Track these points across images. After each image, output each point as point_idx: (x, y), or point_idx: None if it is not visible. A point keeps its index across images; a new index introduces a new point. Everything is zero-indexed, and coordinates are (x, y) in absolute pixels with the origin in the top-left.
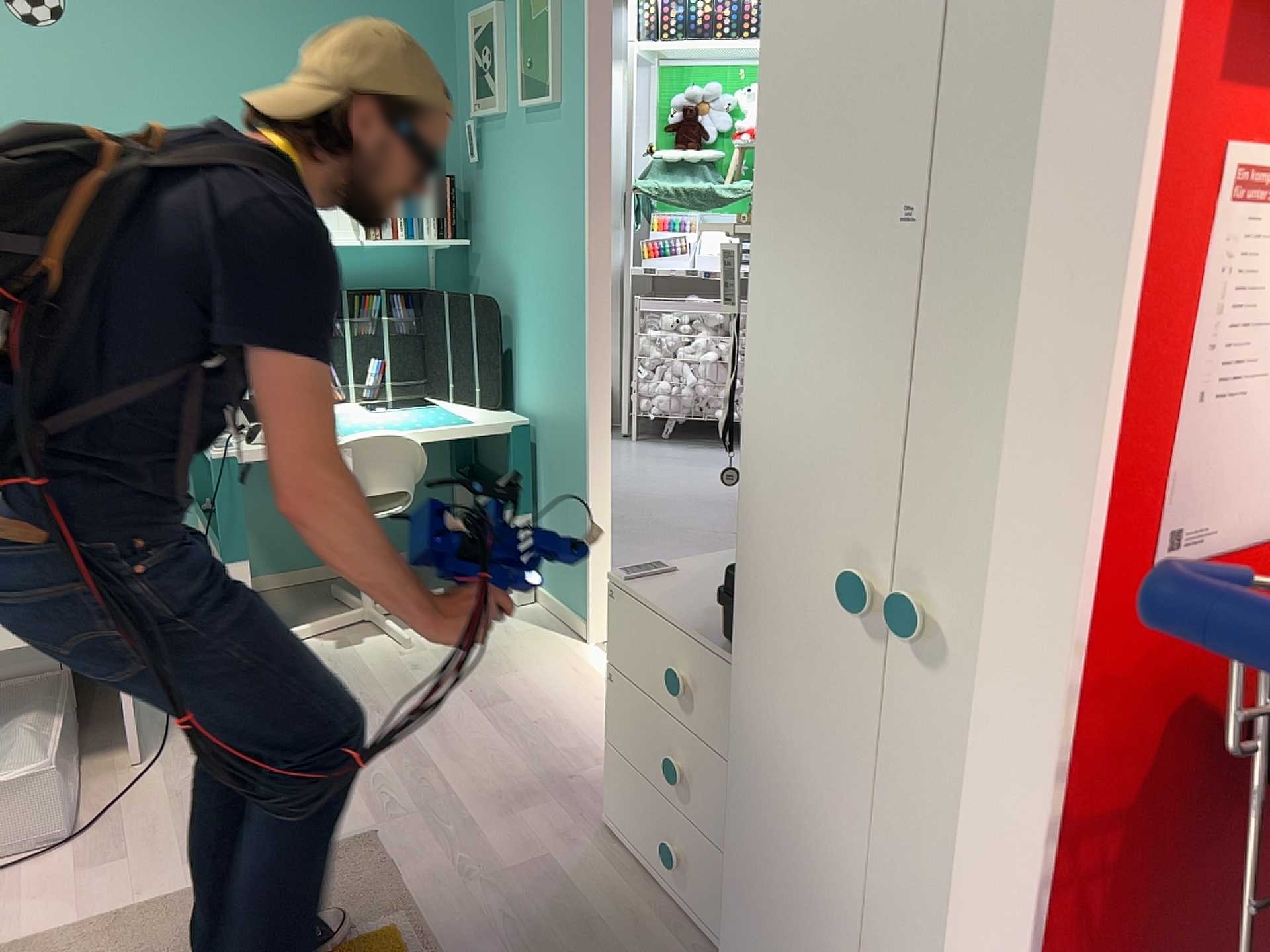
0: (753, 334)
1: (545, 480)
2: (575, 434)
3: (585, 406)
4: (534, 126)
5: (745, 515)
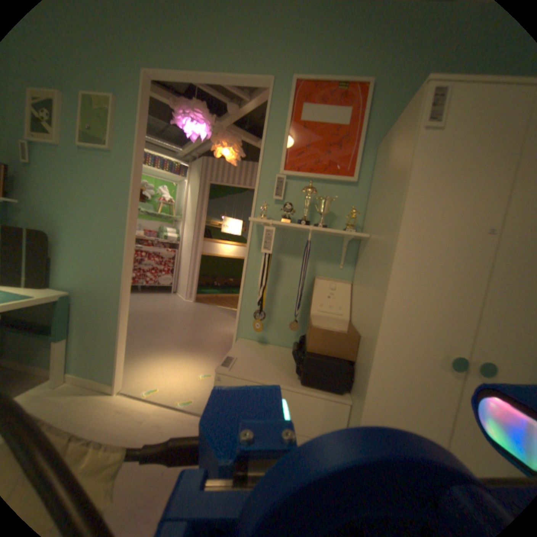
0: (396, 271)
1: (79, 323)
2: (110, 301)
3: (119, 288)
4: (86, 158)
5: (381, 342)
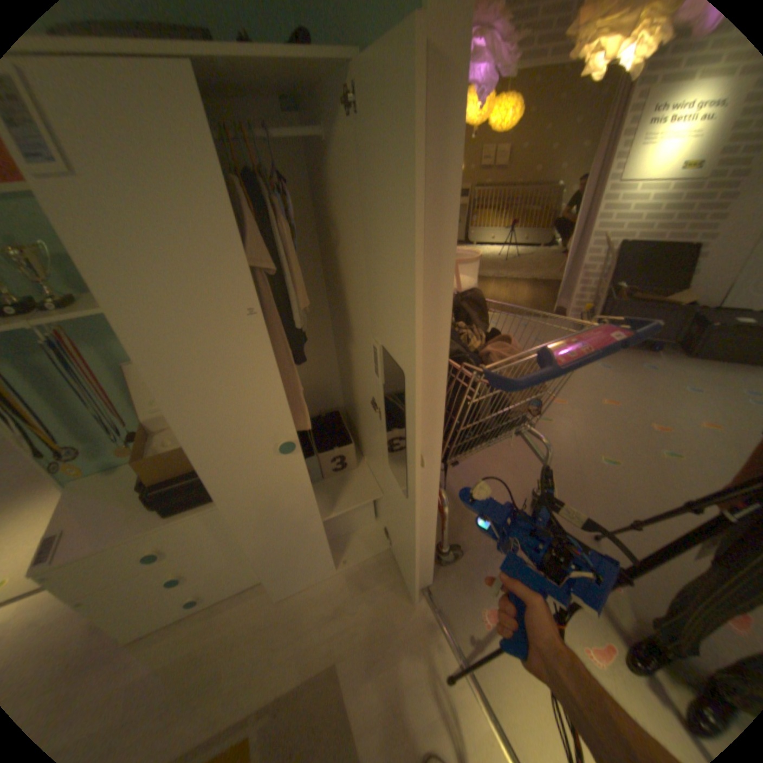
0: (160, 398)
1: None
2: None
3: None
4: None
5: (199, 467)
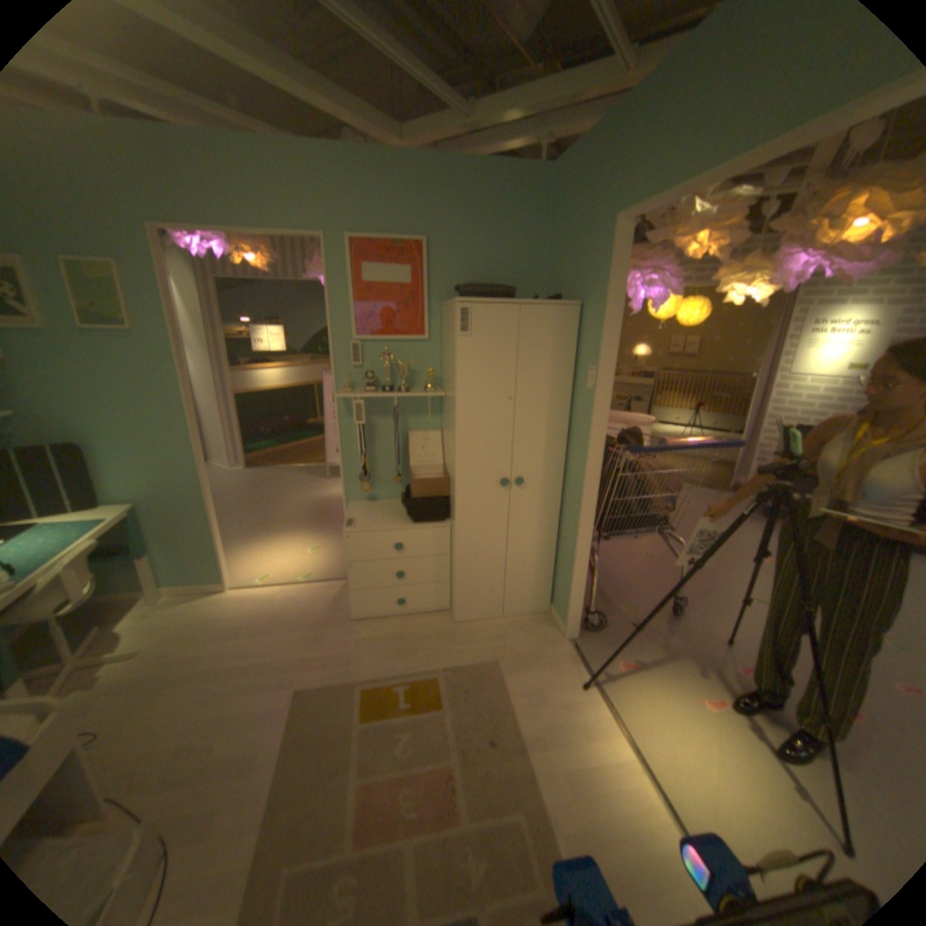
0: (457, 433)
1: (155, 533)
2: (189, 500)
3: (197, 484)
4: (96, 341)
5: (457, 480)
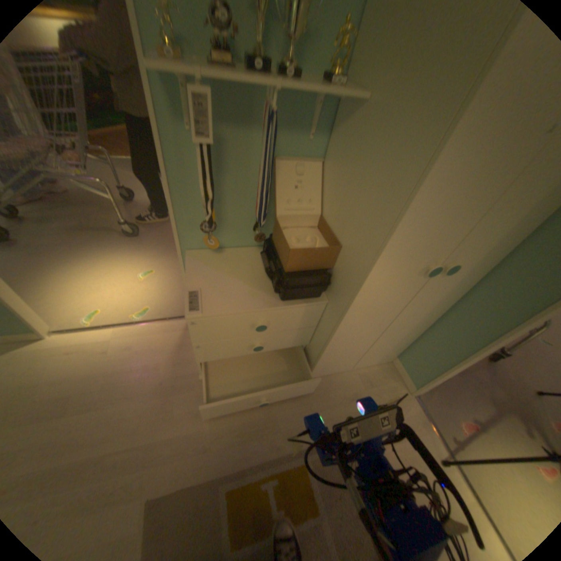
0: (419, 195)
1: None
2: None
3: None
4: None
5: (375, 268)
